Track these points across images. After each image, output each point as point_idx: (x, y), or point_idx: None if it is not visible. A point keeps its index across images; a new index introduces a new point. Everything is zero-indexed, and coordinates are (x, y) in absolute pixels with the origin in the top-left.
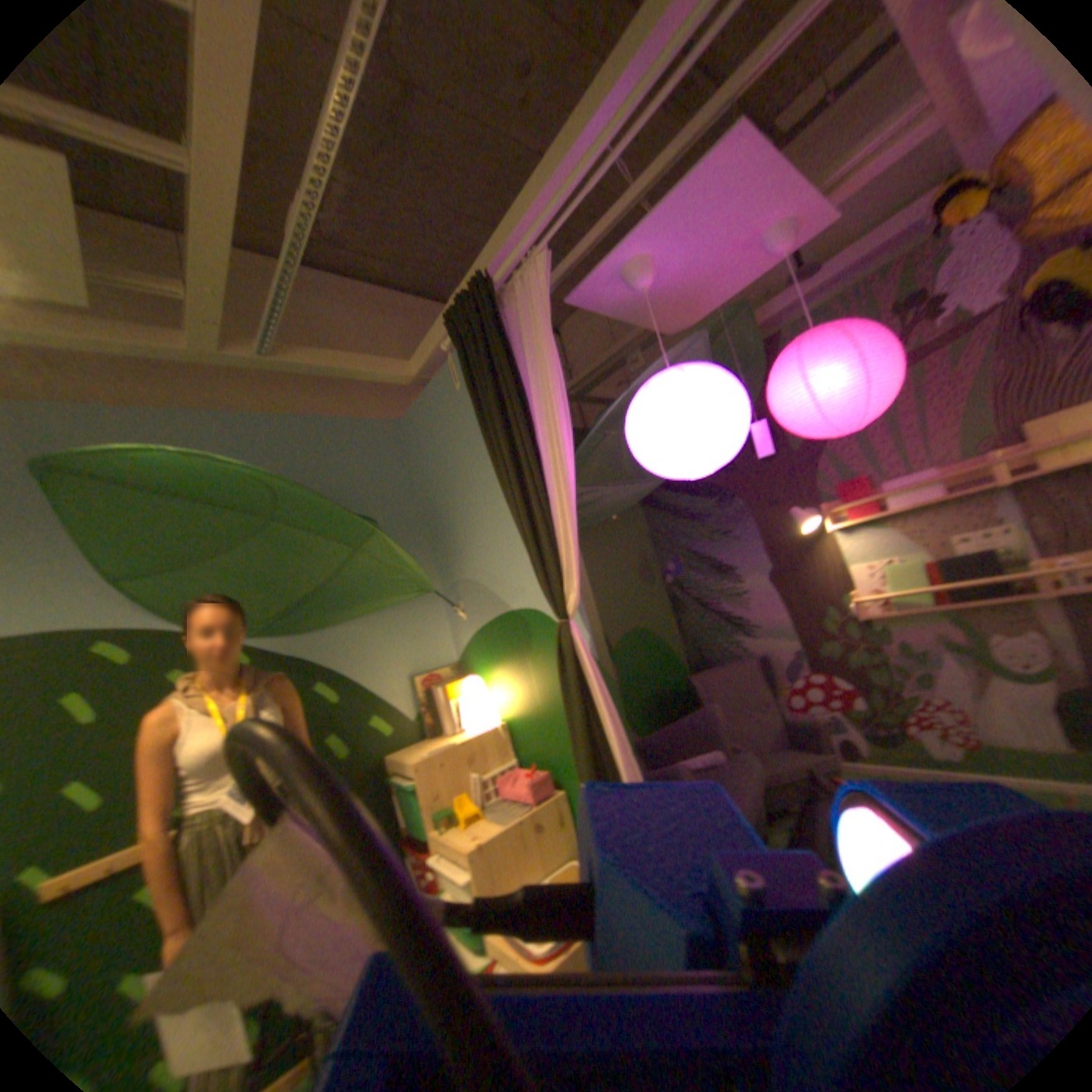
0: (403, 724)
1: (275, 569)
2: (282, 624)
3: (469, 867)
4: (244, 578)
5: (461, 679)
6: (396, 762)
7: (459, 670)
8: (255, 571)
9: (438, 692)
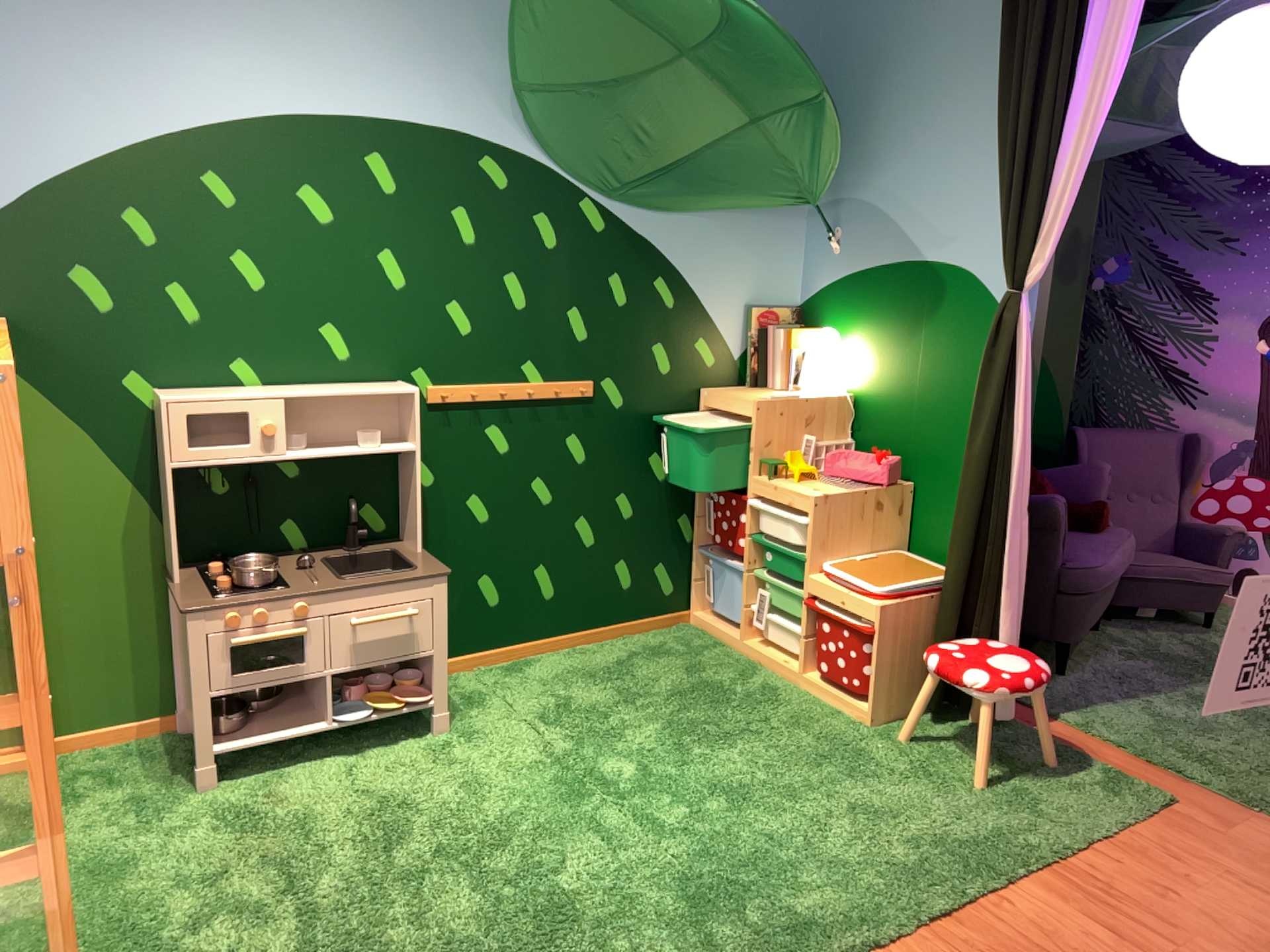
0: (724, 360)
1: (660, 127)
2: (643, 197)
3: (809, 507)
4: (629, 129)
5: (802, 331)
6: (721, 397)
7: (796, 319)
8: (641, 124)
9: (776, 337)
